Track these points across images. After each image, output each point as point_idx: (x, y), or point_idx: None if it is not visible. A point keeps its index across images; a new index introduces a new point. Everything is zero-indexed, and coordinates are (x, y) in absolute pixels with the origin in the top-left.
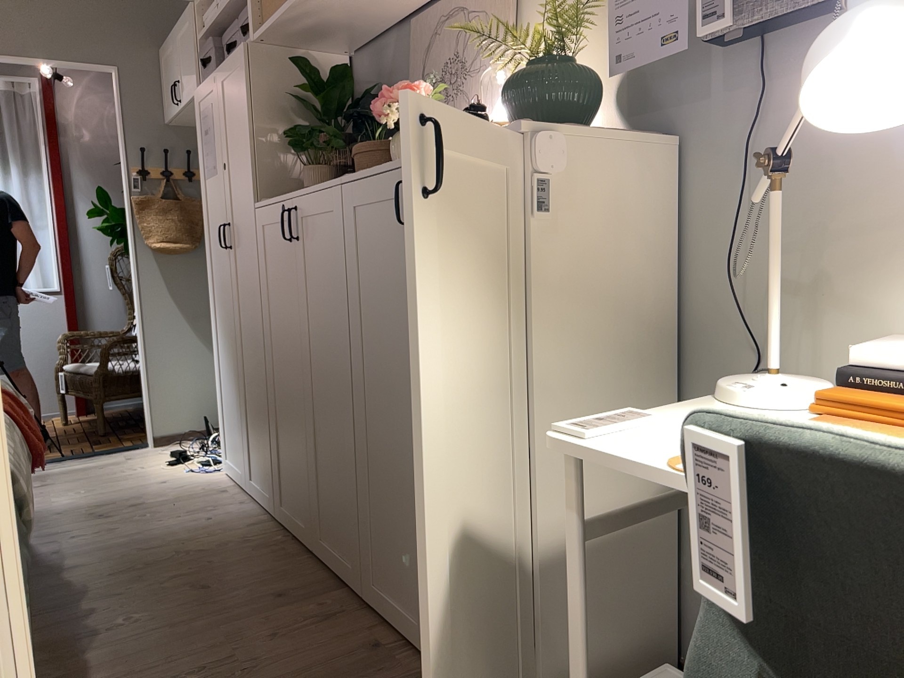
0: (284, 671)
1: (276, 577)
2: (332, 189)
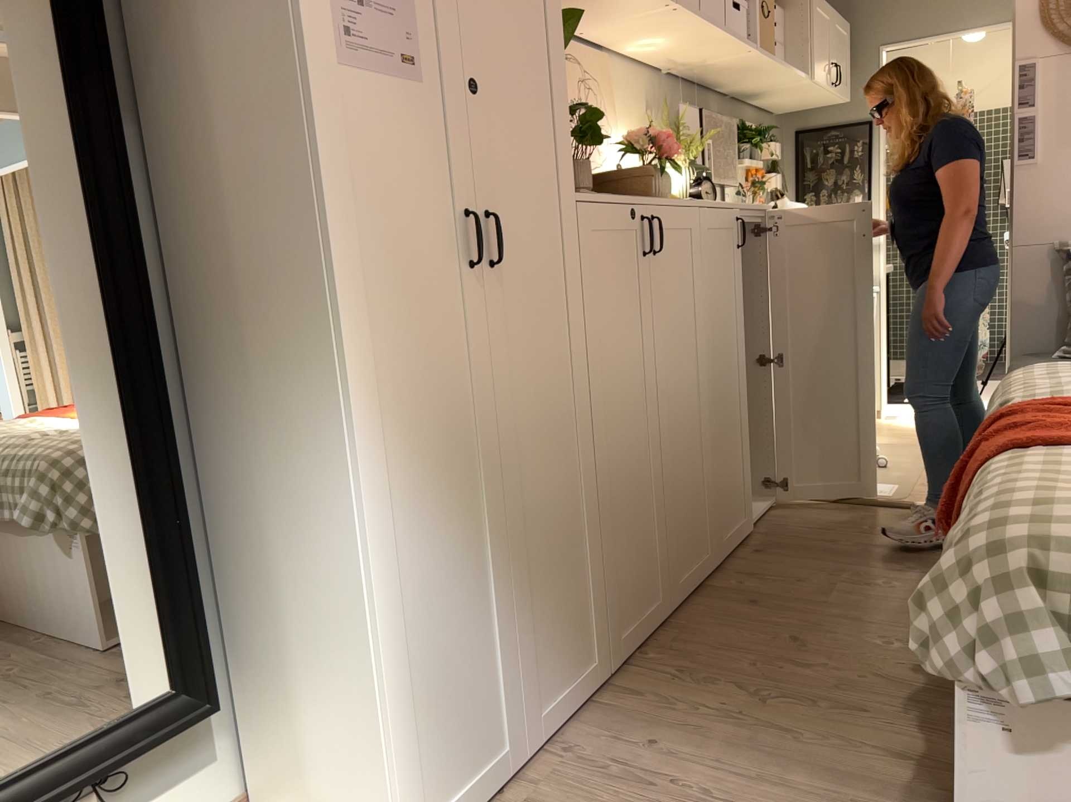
0: (820, 565)
1: (726, 620)
2: (693, 207)
